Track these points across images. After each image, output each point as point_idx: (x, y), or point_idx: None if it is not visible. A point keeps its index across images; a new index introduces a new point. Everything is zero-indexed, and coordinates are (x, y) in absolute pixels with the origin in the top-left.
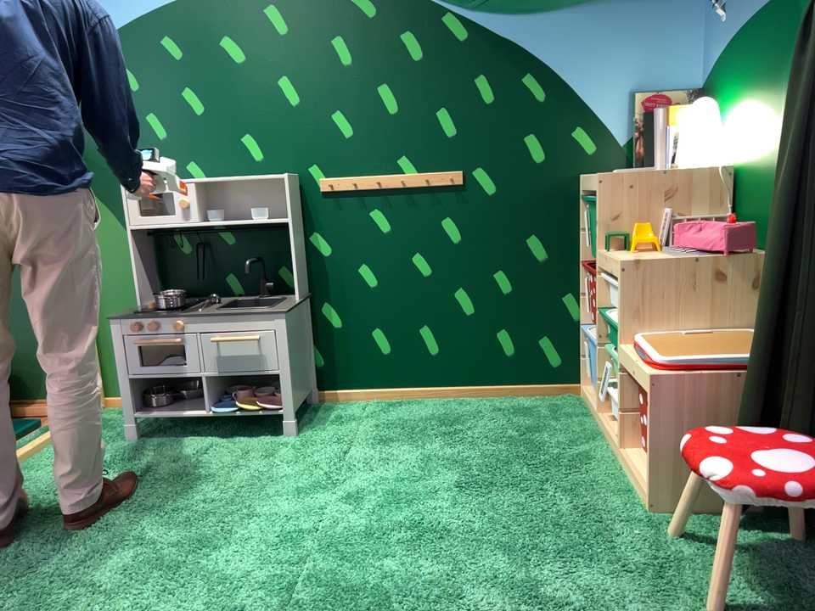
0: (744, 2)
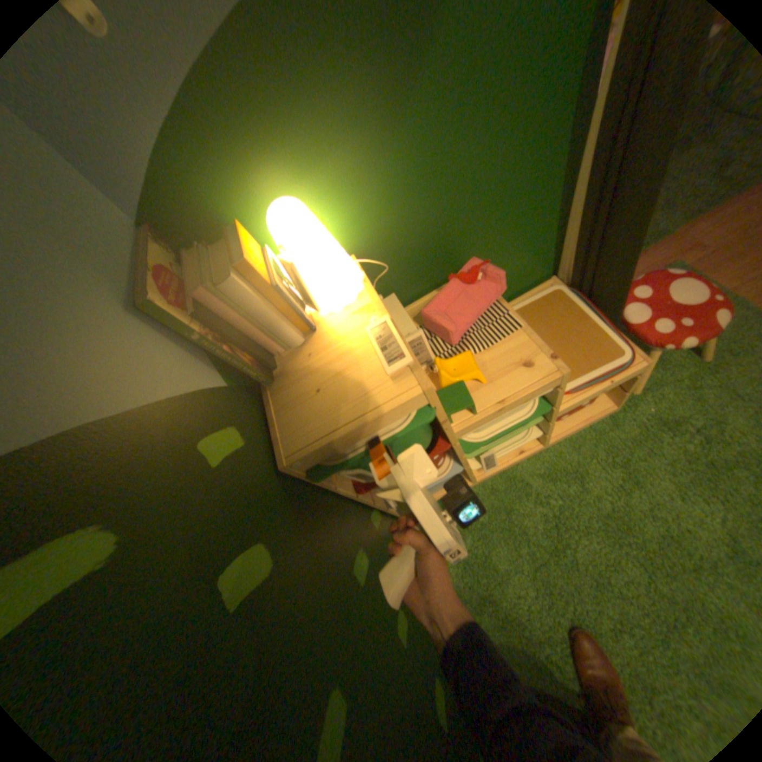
0: None
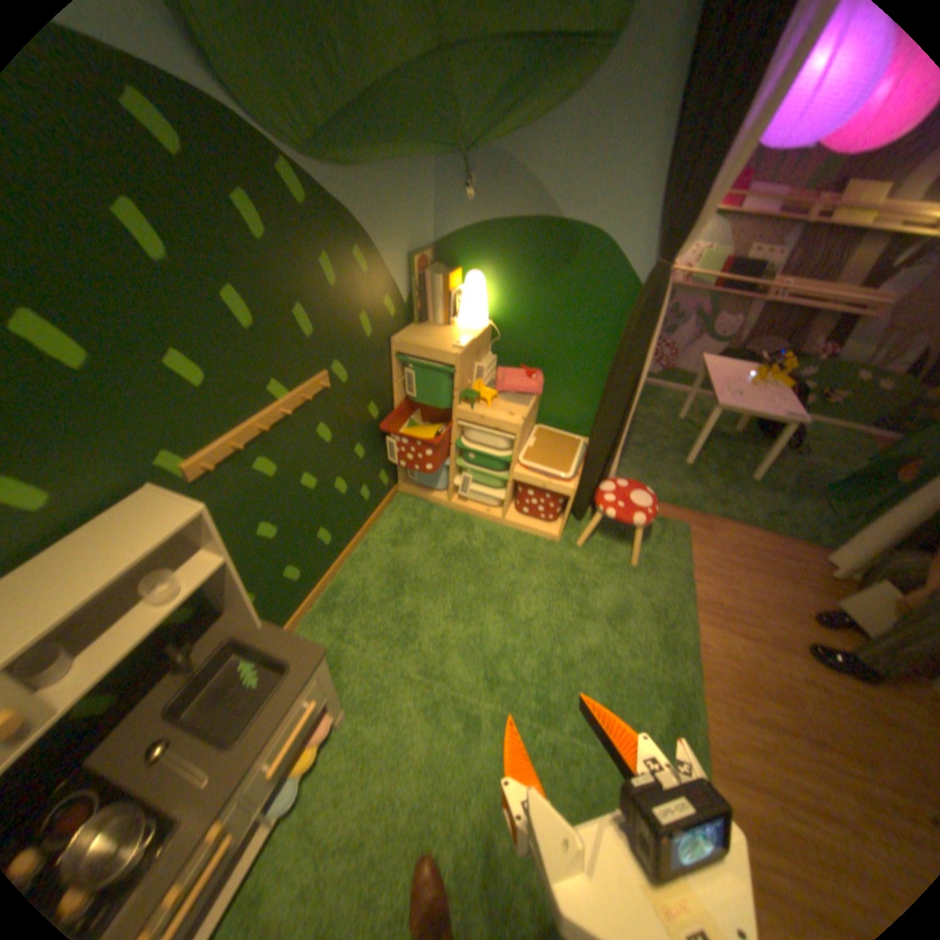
0: (506, 200)
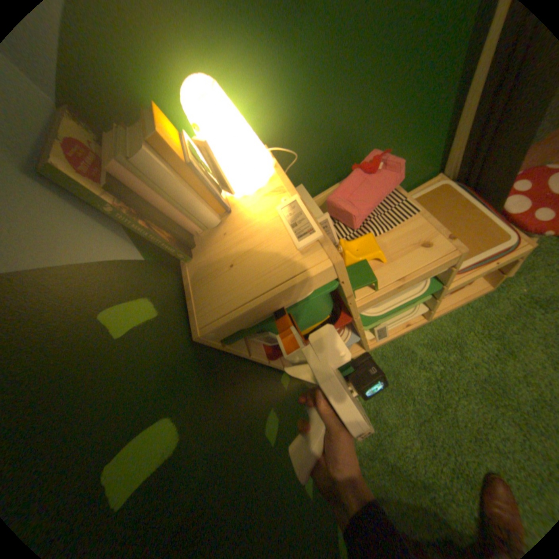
0: None
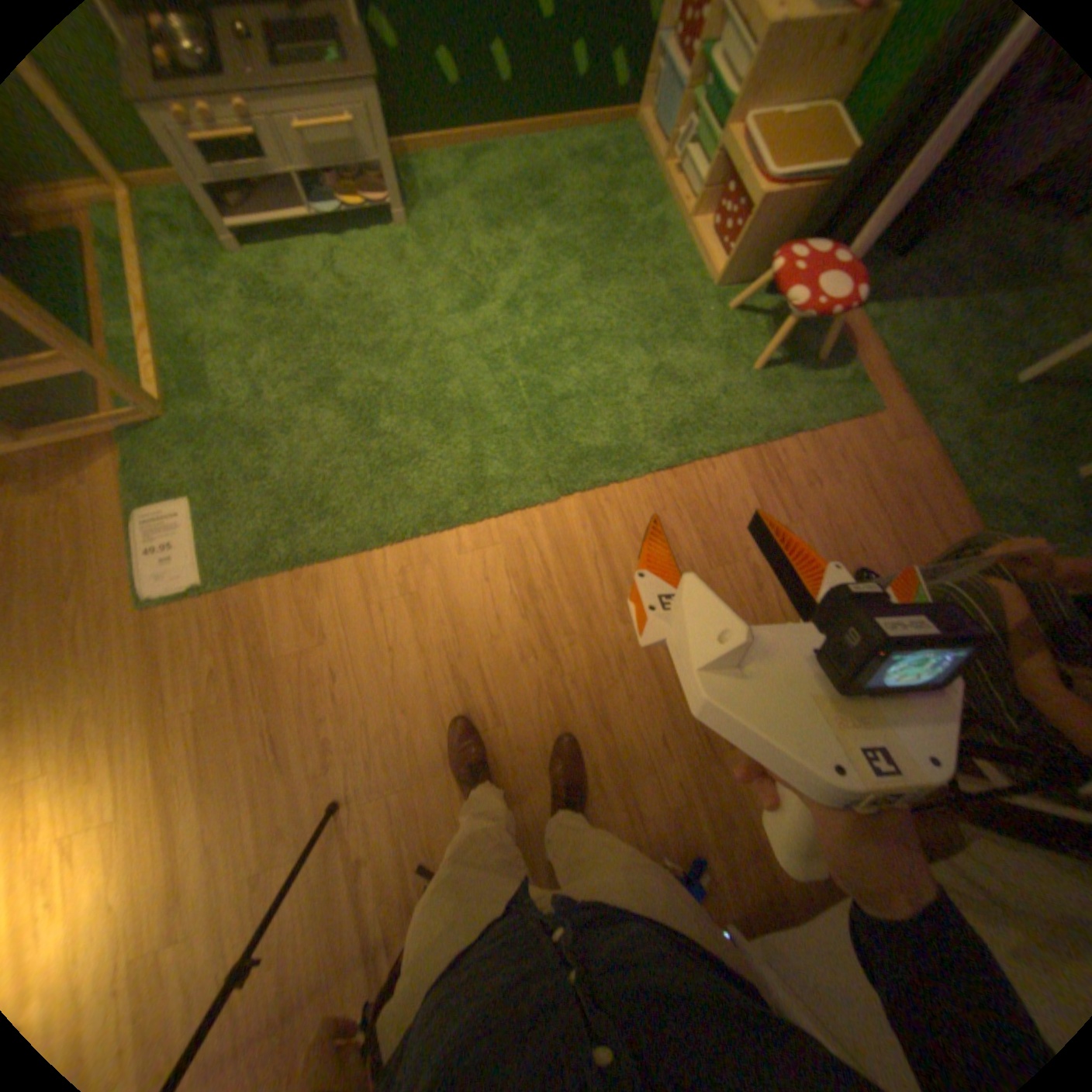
0: None
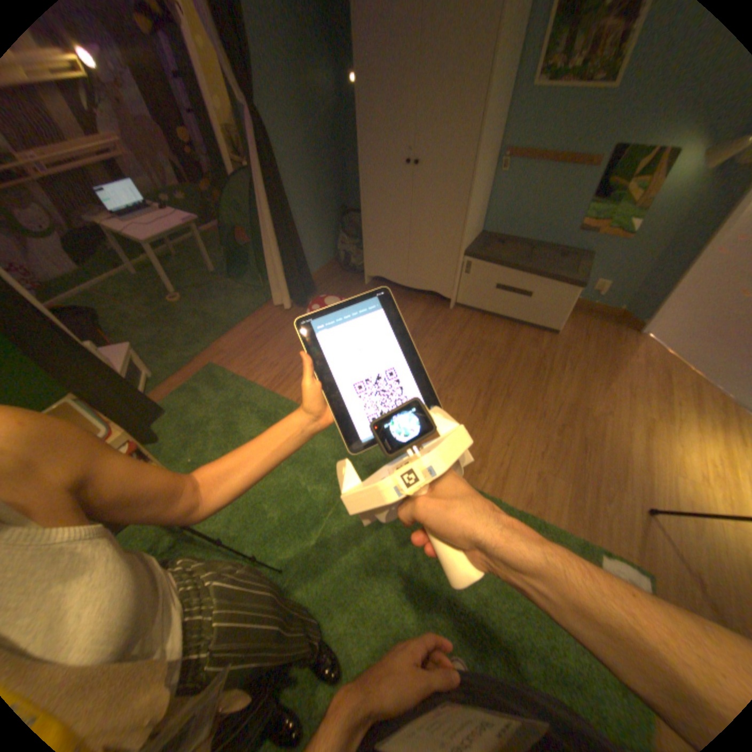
0: None
